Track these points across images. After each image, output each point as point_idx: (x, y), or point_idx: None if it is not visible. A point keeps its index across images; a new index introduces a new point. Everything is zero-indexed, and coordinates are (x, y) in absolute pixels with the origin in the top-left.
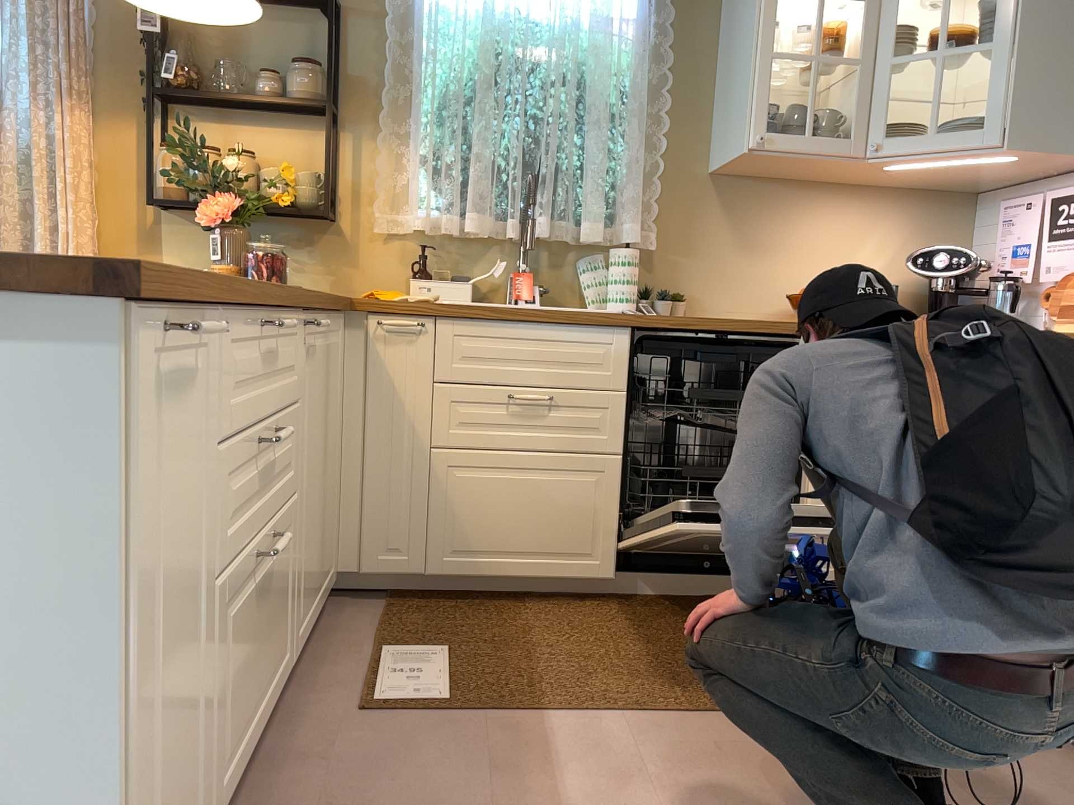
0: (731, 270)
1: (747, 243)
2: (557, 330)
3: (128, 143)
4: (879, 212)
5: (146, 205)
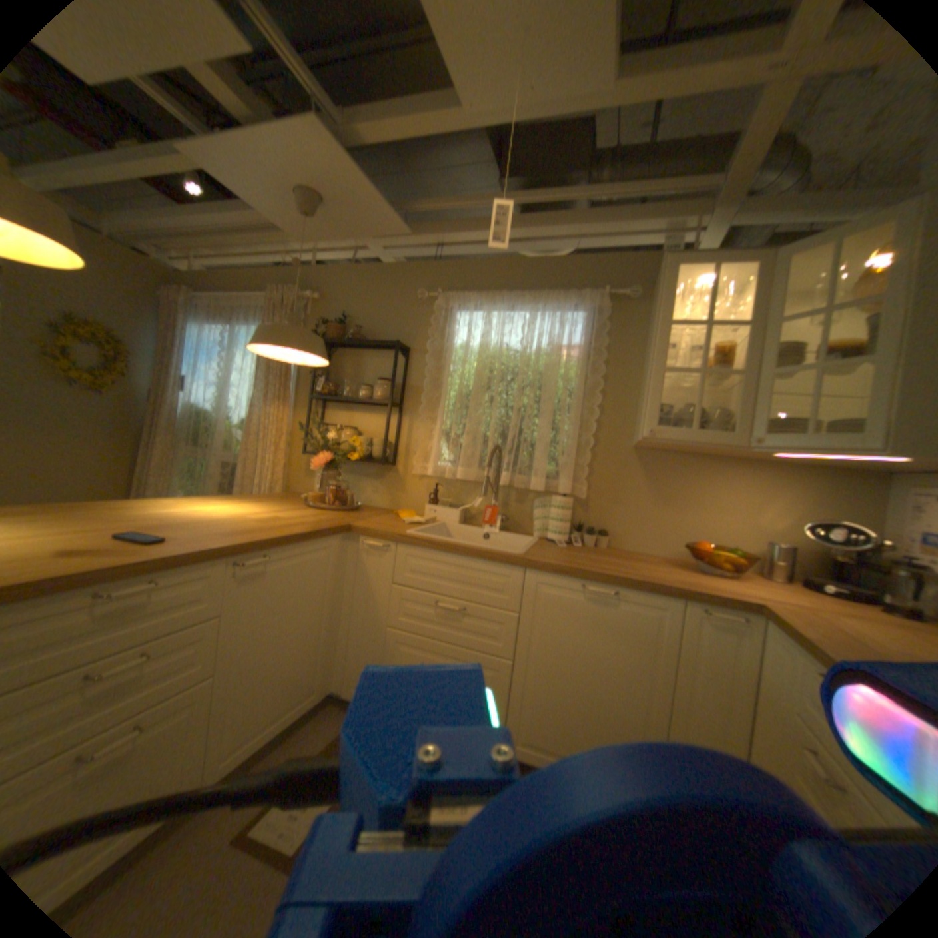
0: (648, 517)
1: (661, 500)
2: (473, 562)
3: (306, 420)
4: (784, 484)
5: (310, 452)
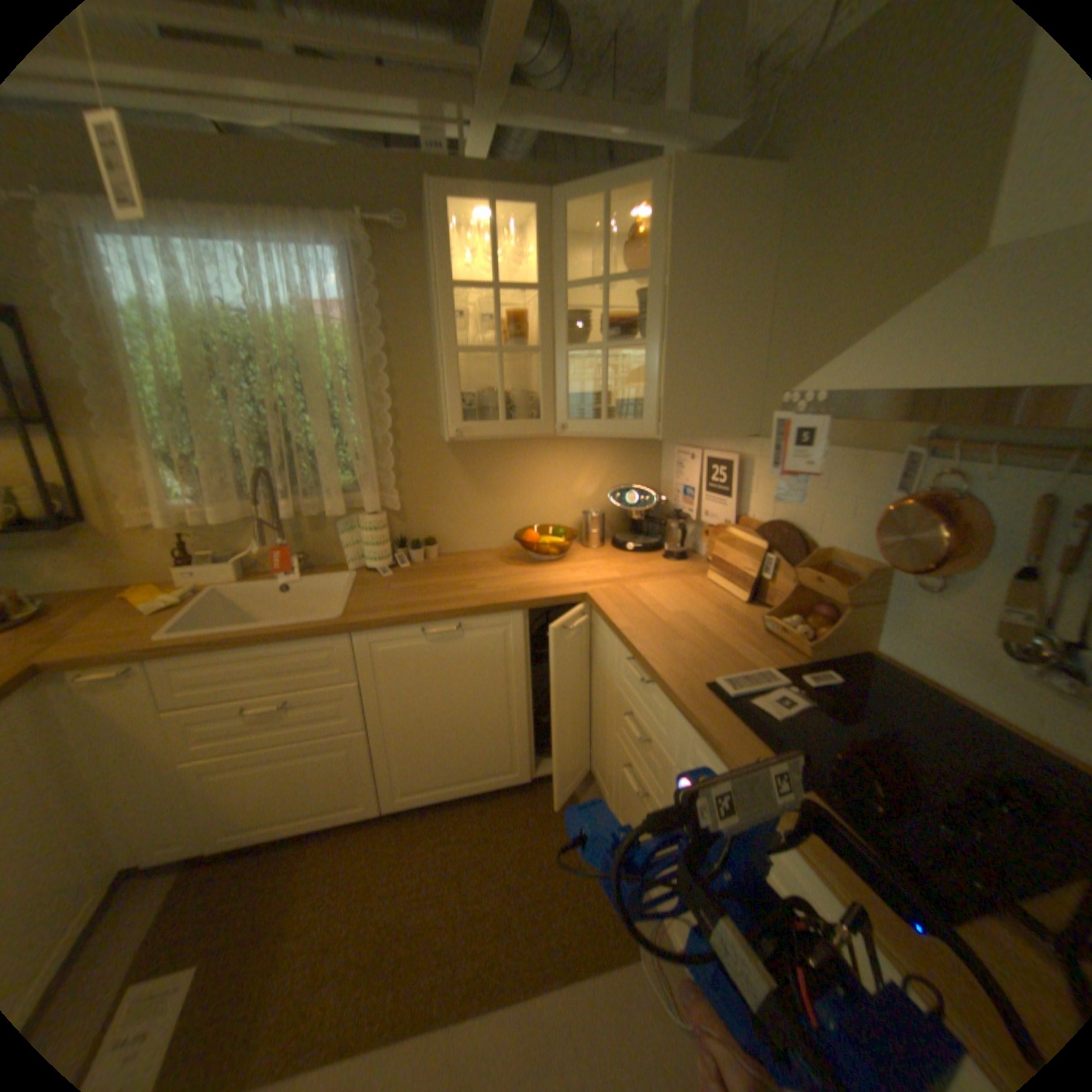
0: (472, 513)
1: (482, 491)
2: (276, 648)
3: None
4: (587, 452)
5: None
